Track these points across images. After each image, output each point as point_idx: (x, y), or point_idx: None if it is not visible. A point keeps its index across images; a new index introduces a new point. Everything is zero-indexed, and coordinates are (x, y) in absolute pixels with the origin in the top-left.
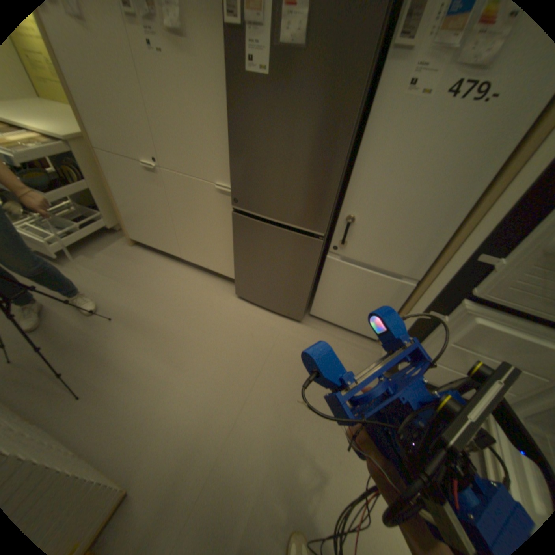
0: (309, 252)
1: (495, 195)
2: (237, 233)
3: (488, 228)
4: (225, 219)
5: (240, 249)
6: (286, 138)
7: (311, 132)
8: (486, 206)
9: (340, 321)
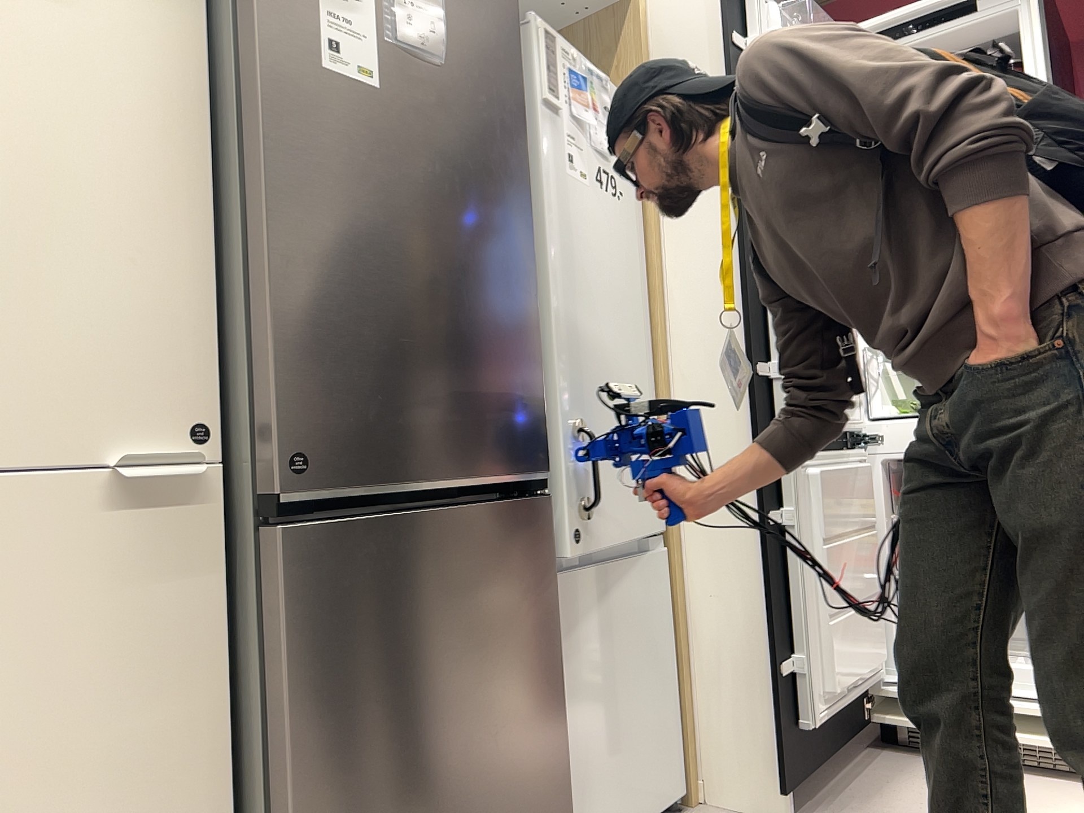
0: (536, 554)
1: (664, 325)
2: (300, 637)
3: (703, 359)
4: (146, 654)
5: (323, 718)
6: (432, 228)
7: (476, 218)
8: (666, 344)
9: (618, 812)
